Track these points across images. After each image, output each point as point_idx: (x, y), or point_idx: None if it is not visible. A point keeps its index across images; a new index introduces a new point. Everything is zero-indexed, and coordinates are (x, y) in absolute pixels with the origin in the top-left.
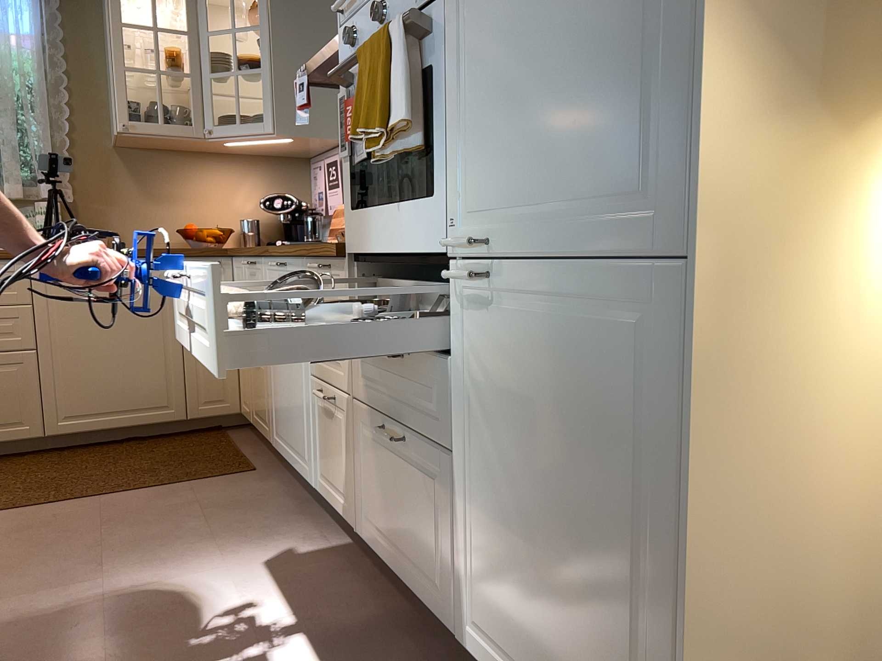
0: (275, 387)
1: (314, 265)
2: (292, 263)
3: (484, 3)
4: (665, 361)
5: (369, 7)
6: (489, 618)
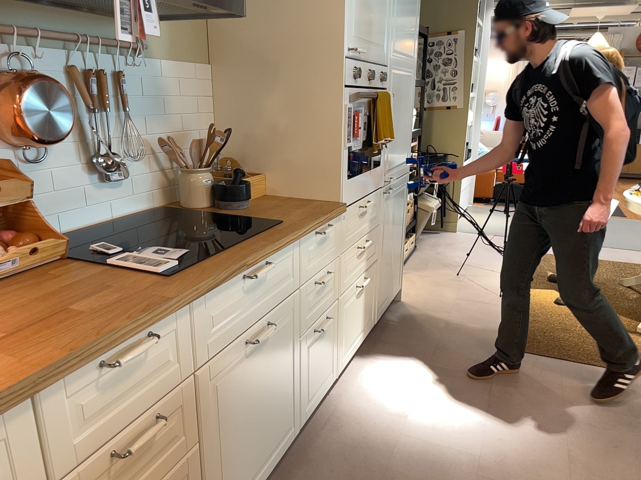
0: (227, 449)
1: (312, 235)
2: (279, 254)
3: (393, 104)
4: (404, 192)
5: (360, 66)
6: (382, 295)
